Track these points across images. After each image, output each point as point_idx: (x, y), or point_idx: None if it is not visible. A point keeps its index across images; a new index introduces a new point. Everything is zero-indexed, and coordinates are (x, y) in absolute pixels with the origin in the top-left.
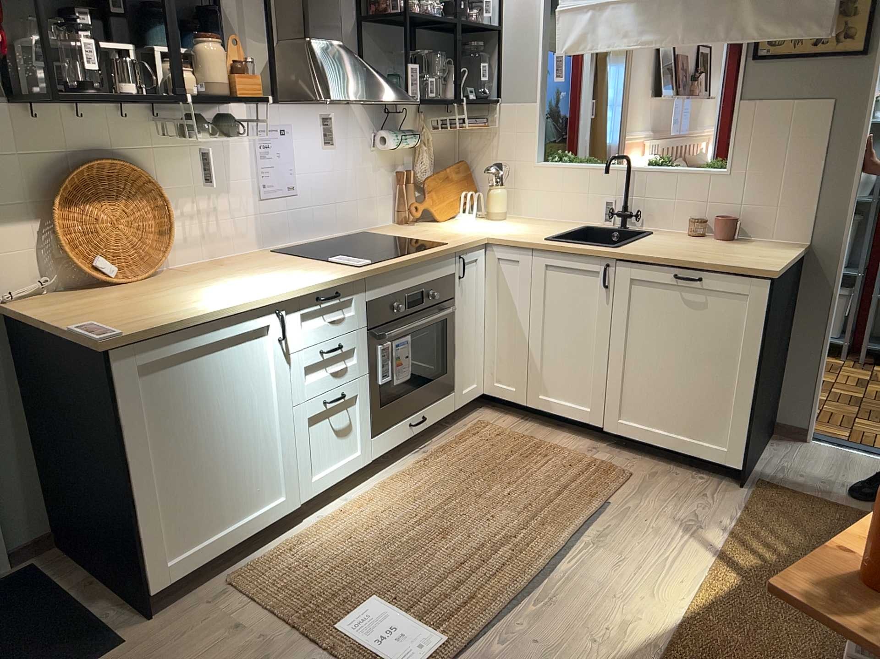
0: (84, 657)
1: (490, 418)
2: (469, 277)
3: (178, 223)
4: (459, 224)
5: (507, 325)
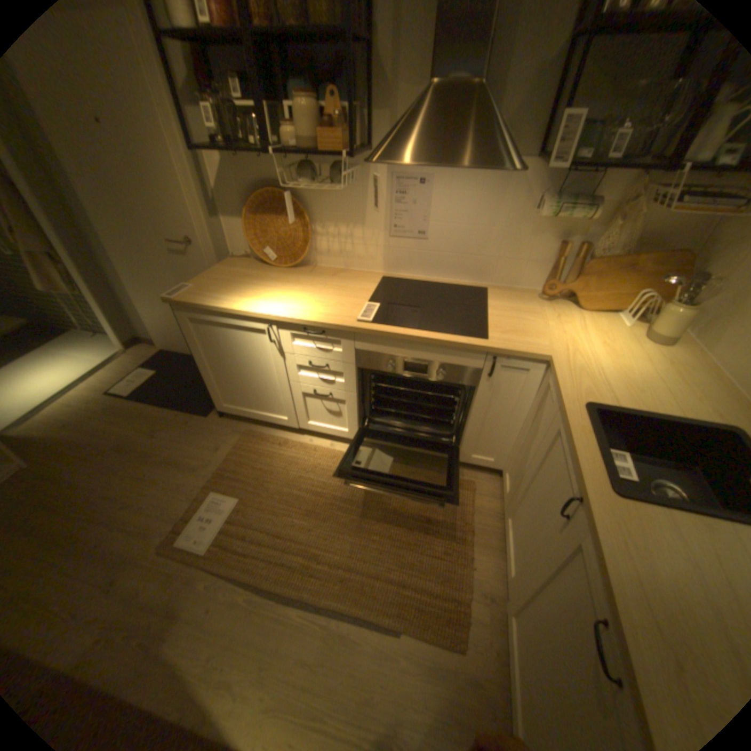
0: (196, 410)
1: (487, 488)
2: (508, 381)
3: (323, 238)
4: (590, 323)
5: (527, 443)
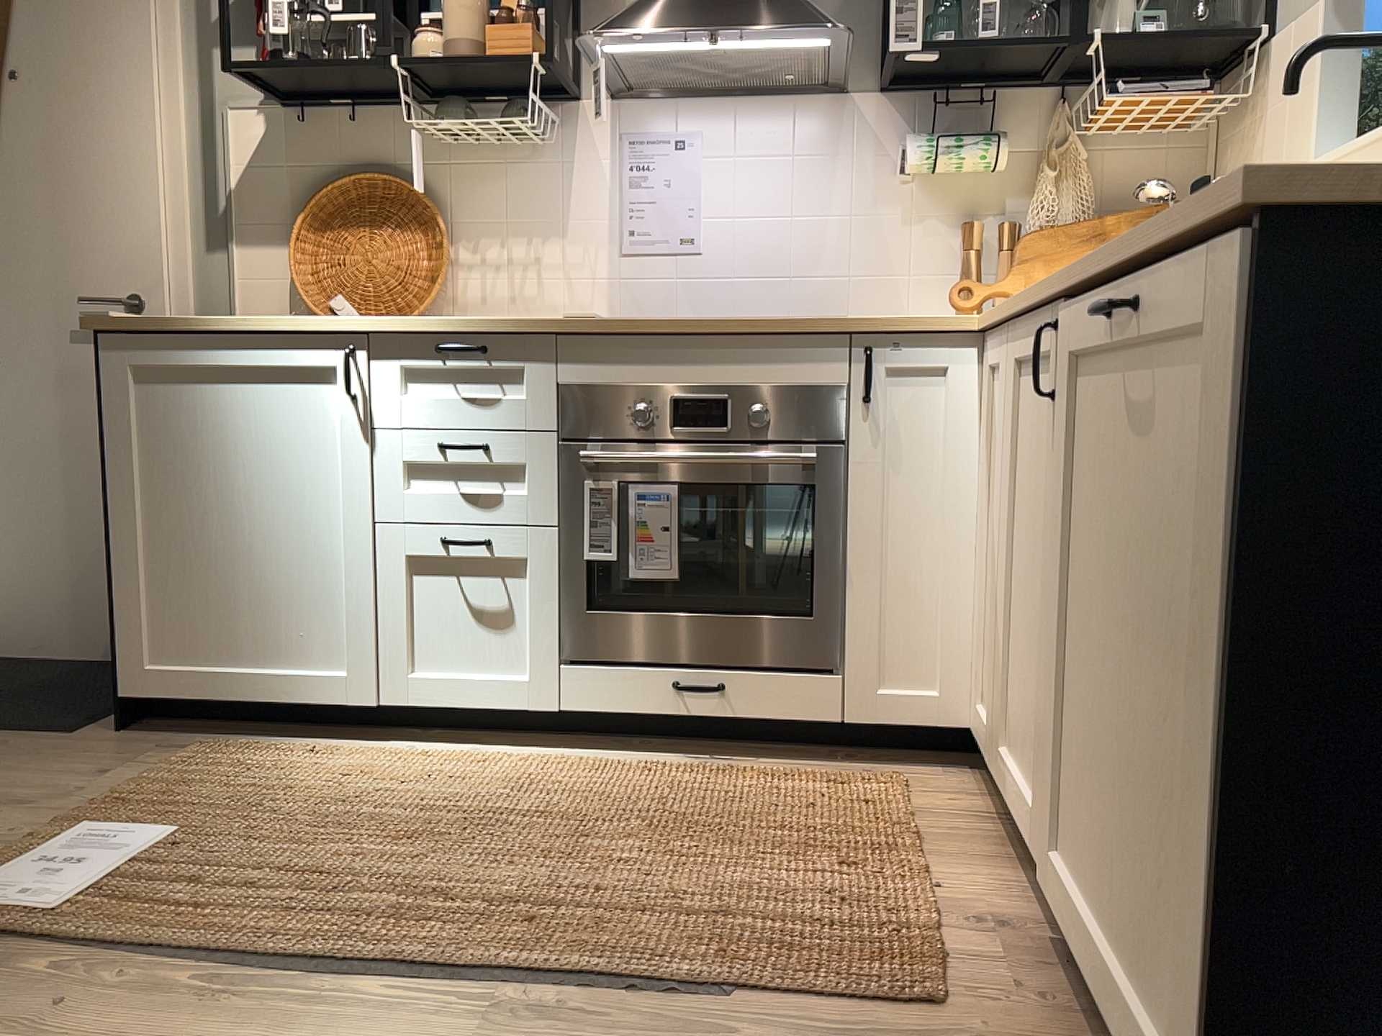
0: (40, 725)
1: (946, 784)
2: (915, 412)
3: (473, 273)
4: None
5: (996, 546)
